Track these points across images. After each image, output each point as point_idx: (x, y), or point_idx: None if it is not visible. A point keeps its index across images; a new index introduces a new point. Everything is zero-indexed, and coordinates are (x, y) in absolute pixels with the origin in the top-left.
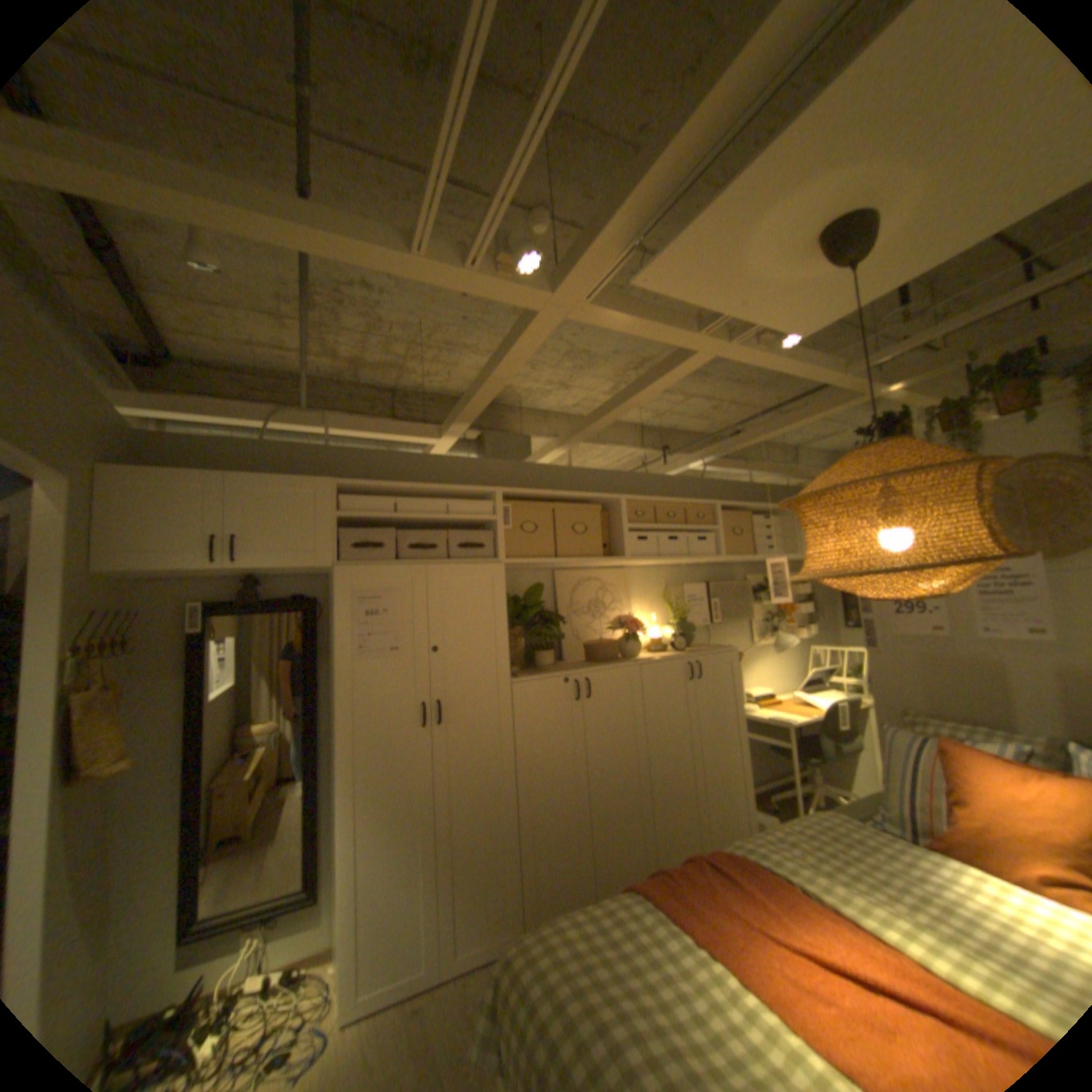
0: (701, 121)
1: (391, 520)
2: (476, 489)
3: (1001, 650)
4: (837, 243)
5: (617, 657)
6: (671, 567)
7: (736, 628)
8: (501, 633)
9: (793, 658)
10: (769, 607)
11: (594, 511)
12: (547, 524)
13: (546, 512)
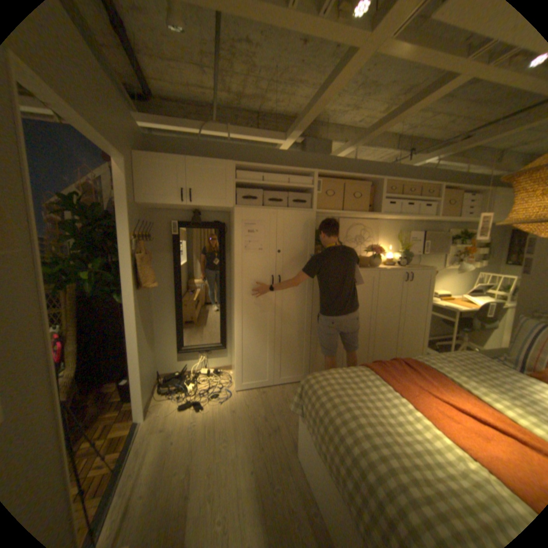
0: None
1: (261, 185)
2: (305, 170)
3: None
4: None
5: (367, 266)
6: (406, 221)
7: (437, 258)
8: (311, 248)
9: (467, 278)
10: (460, 248)
11: (367, 186)
12: (340, 192)
13: (340, 185)
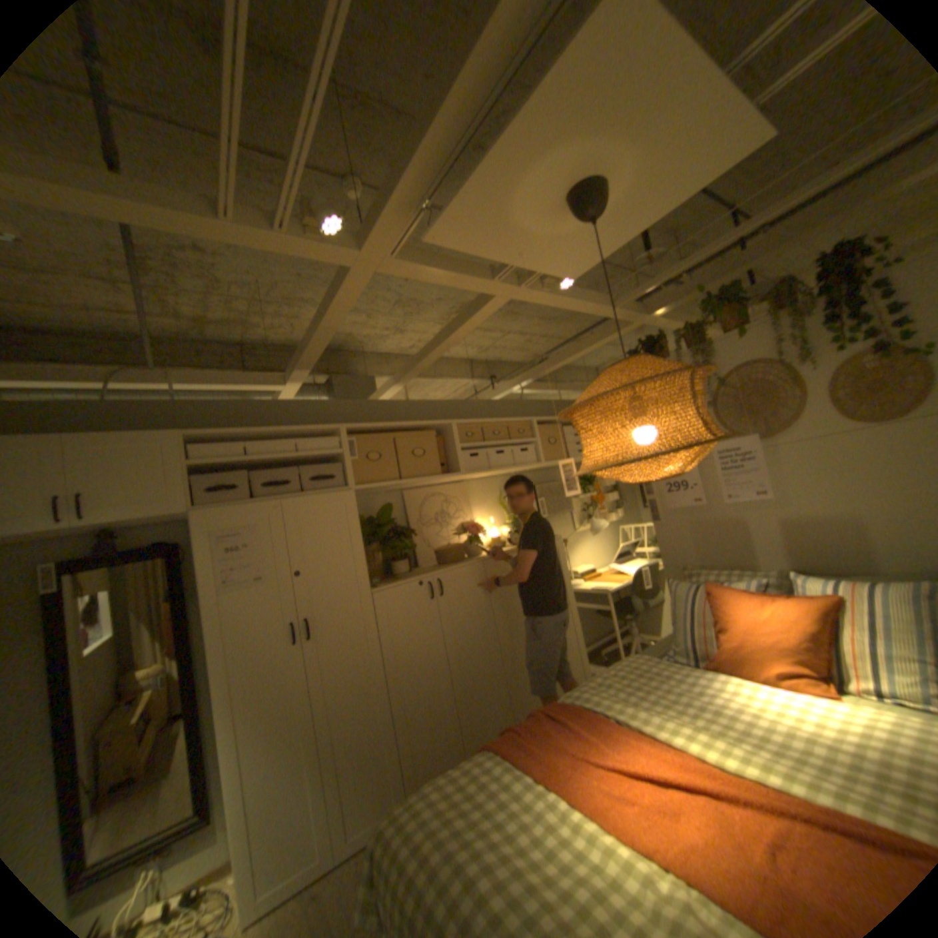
0: (455, 103)
1: (242, 462)
2: (321, 427)
3: (742, 510)
4: (579, 203)
5: (464, 557)
6: (502, 476)
7: (560, 519)
8: (358, 551)
9: (607, 538)
10: (584, 499)
11: (431, 436)
12: (390, 451)
13: (388, 441)
